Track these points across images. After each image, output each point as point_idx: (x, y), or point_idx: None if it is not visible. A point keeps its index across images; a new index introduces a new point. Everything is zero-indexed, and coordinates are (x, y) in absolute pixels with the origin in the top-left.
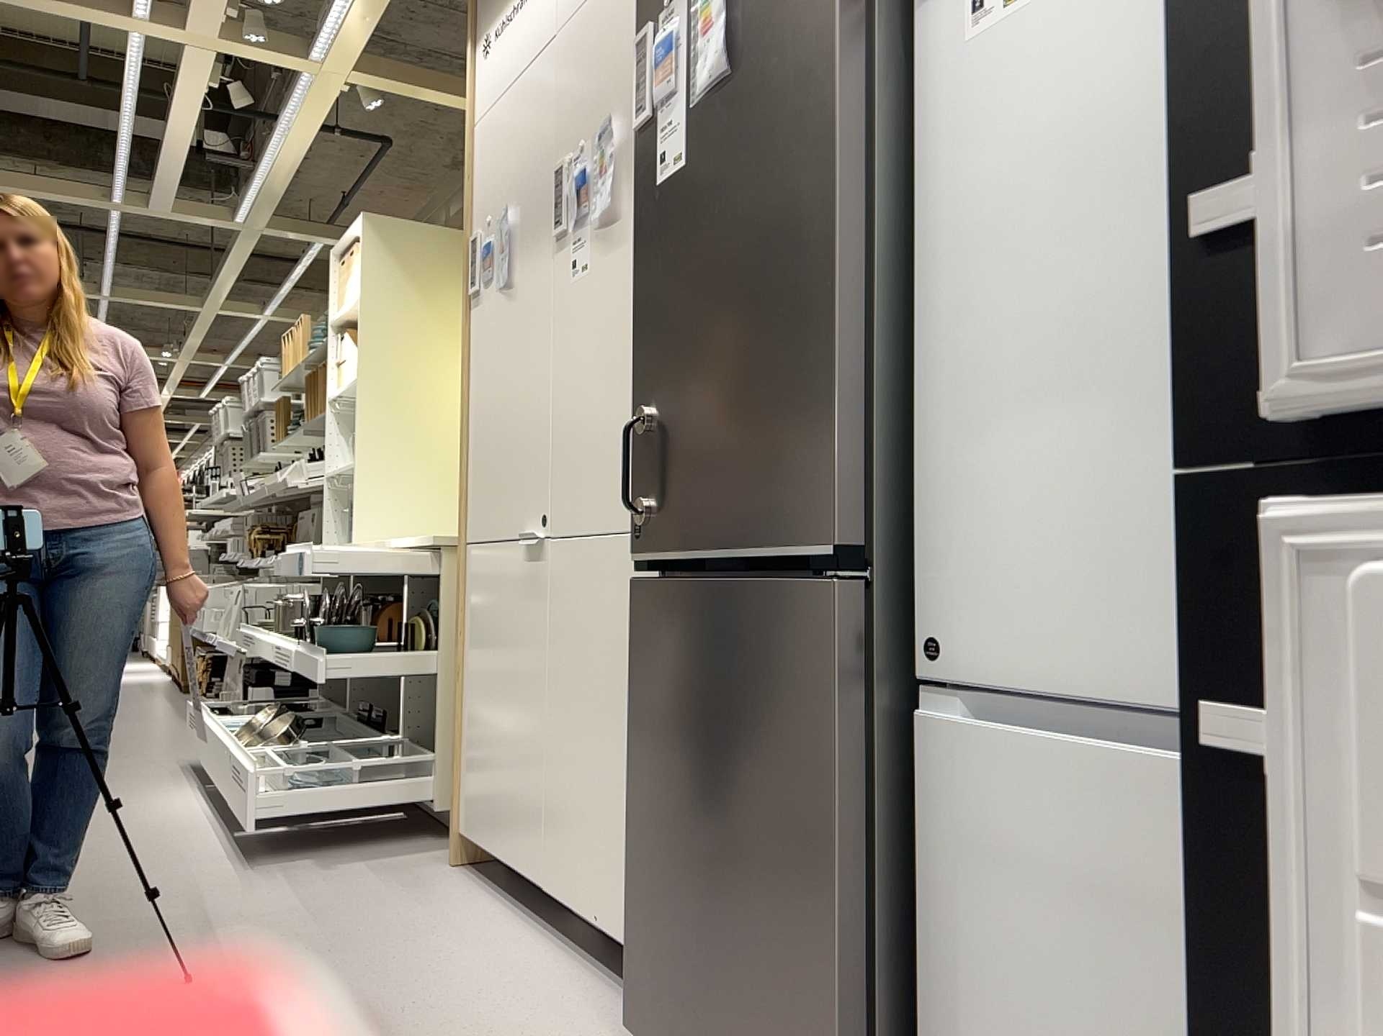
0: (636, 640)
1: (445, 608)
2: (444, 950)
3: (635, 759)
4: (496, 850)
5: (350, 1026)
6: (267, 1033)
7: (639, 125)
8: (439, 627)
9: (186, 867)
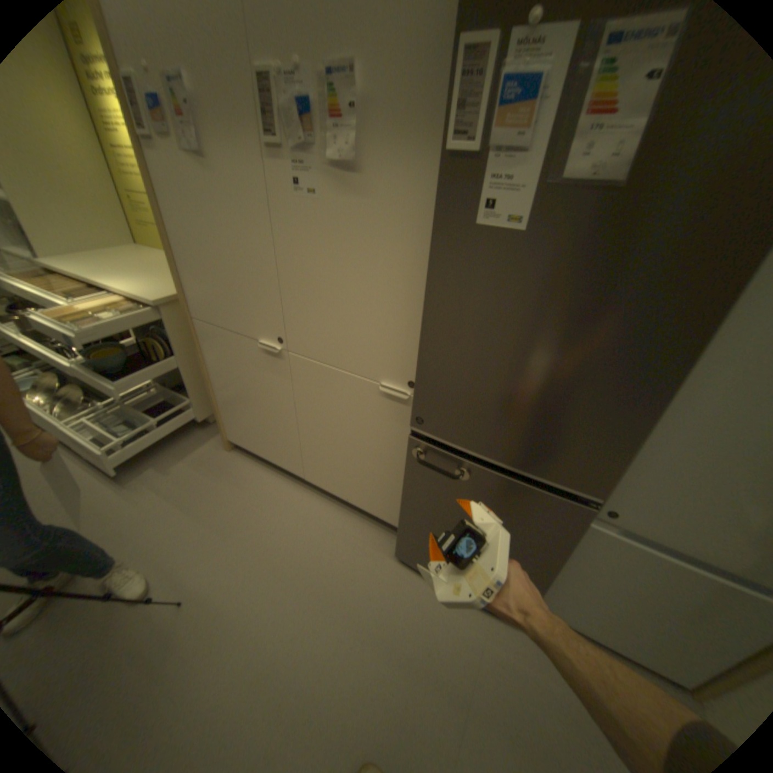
0: (414, 458)
1: (174, 336)
2: (276, 519)
3: (409, 495)
4: (262, 455)
5: (283, 594)
6: (250, 618)
7: (456, 146)
8: (169, 341)
9: (82, 499)
